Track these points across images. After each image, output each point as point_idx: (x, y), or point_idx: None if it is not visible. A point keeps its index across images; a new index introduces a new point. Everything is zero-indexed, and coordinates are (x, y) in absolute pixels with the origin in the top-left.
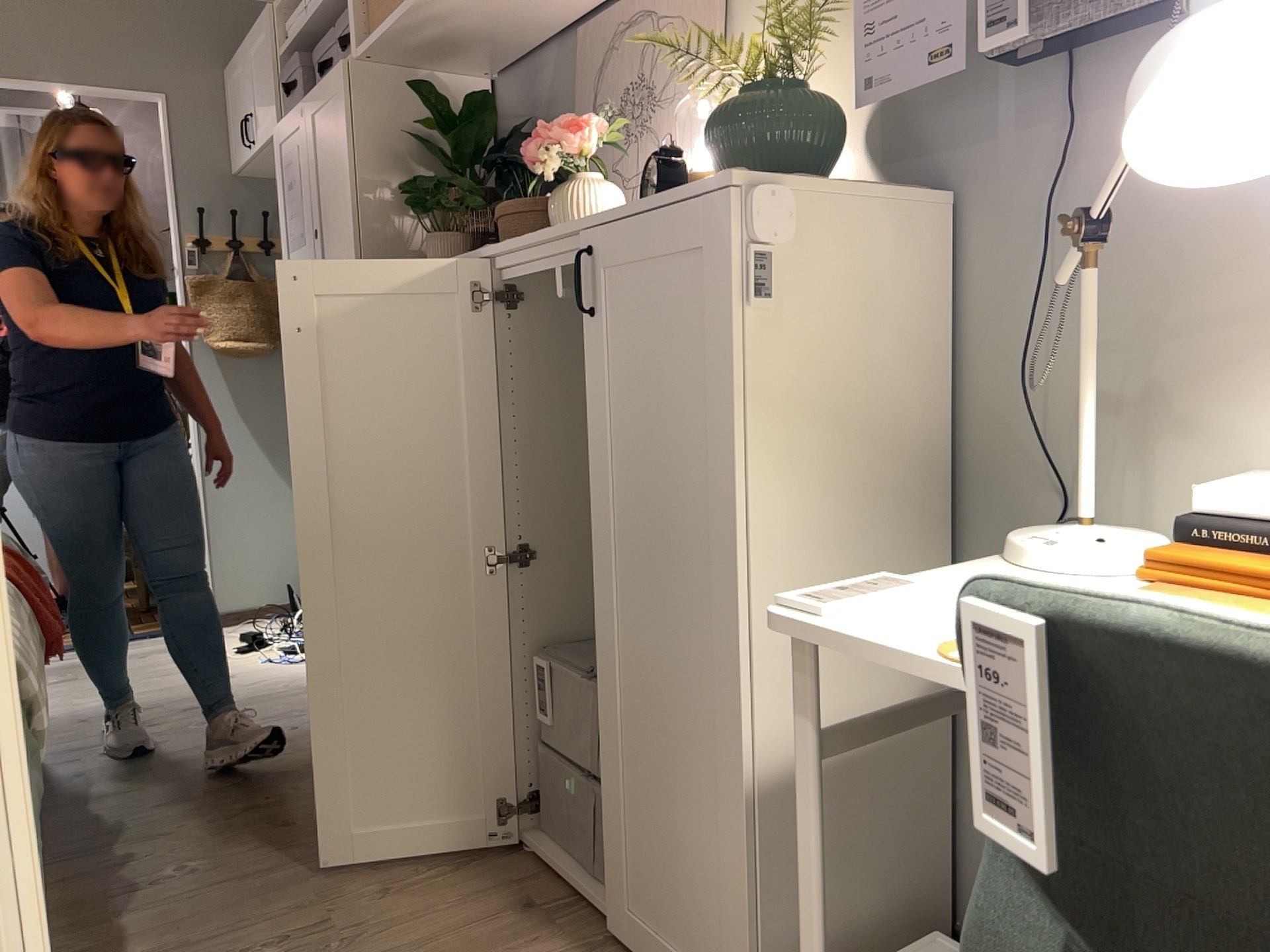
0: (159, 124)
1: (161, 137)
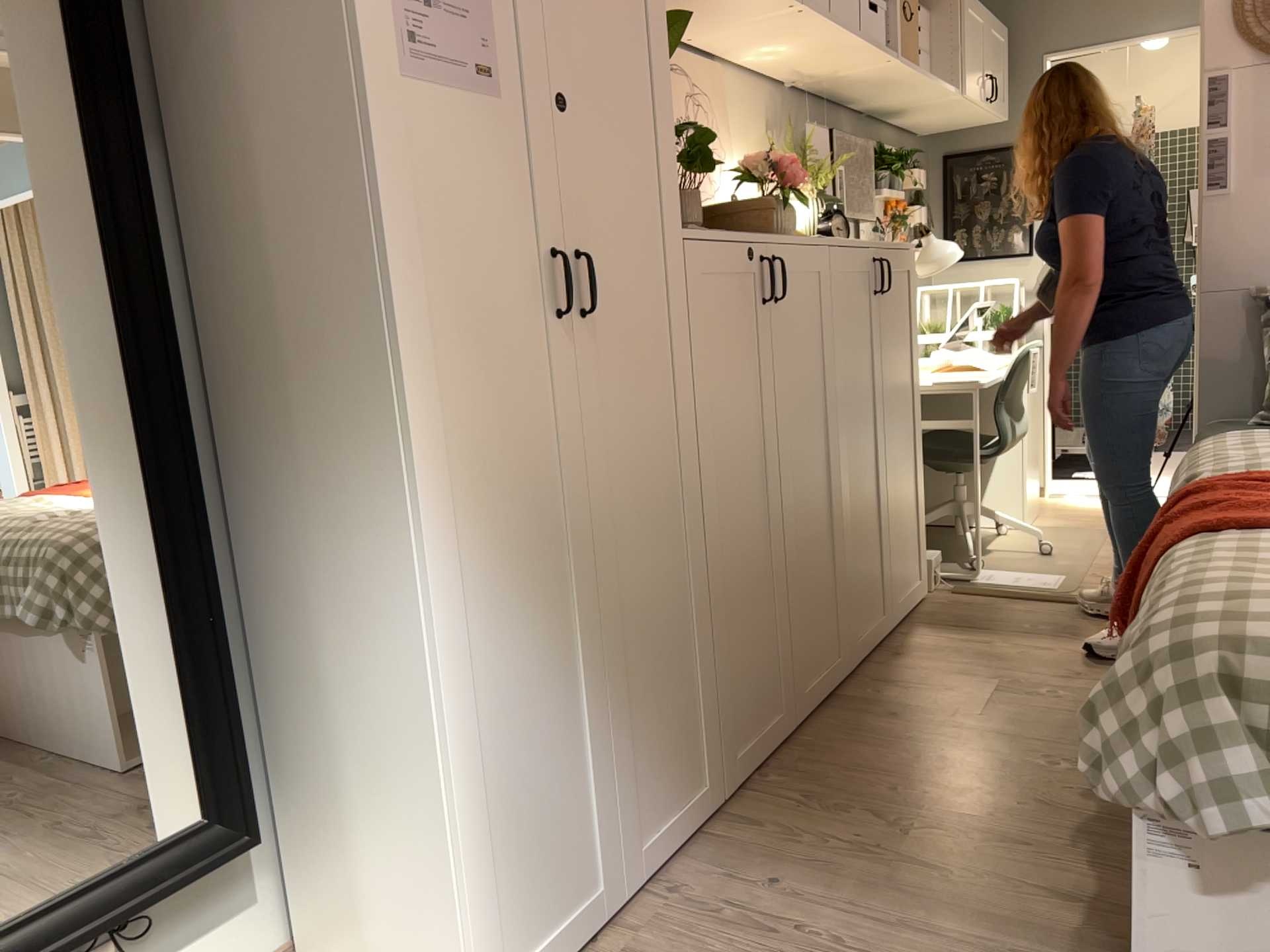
0: None
1: None
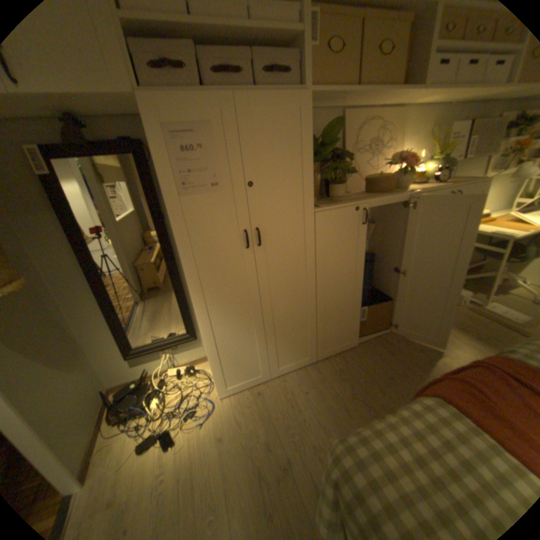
0: None
1: None
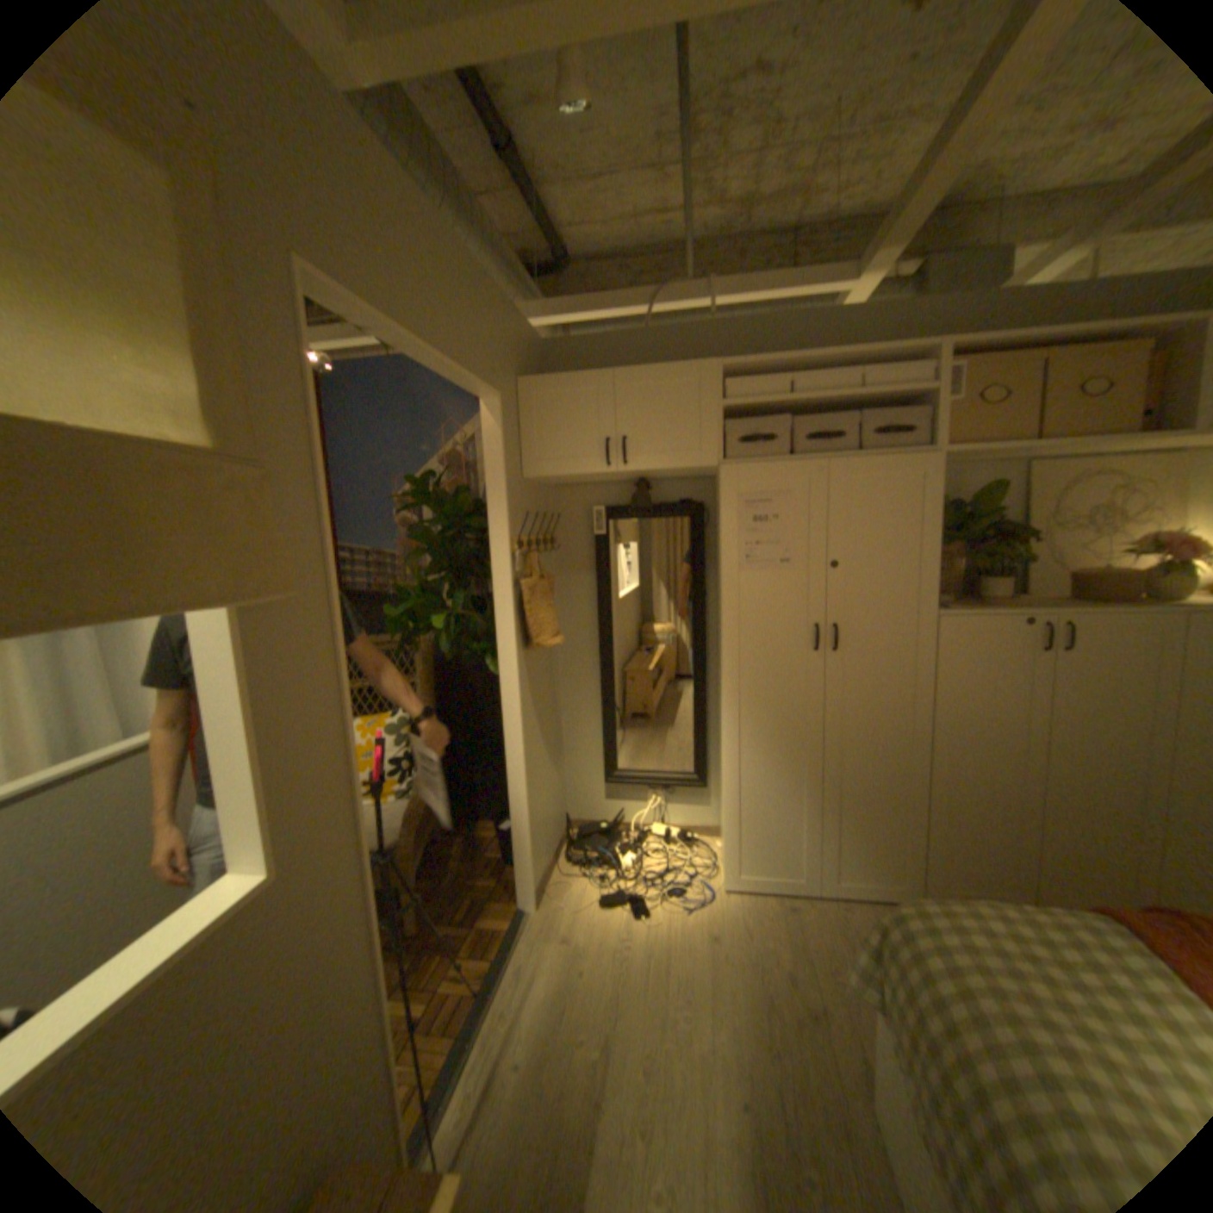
0: (484, 423)
1: (485, 437)
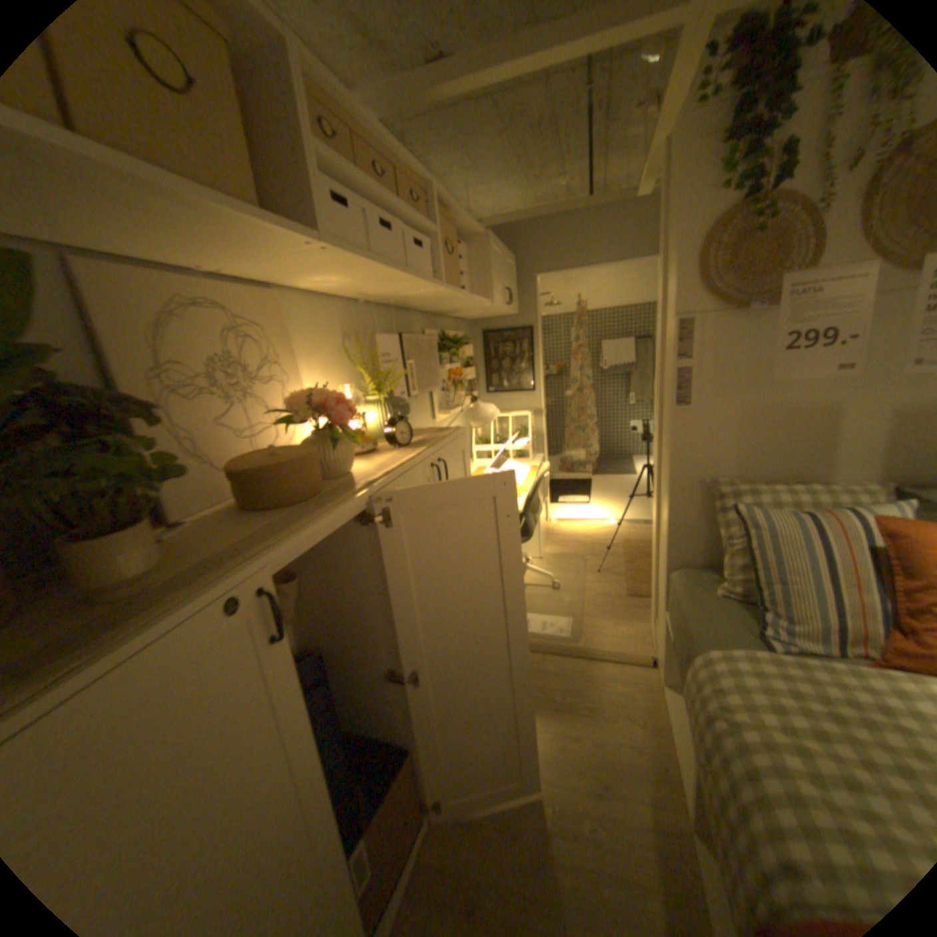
0: None
1: None
